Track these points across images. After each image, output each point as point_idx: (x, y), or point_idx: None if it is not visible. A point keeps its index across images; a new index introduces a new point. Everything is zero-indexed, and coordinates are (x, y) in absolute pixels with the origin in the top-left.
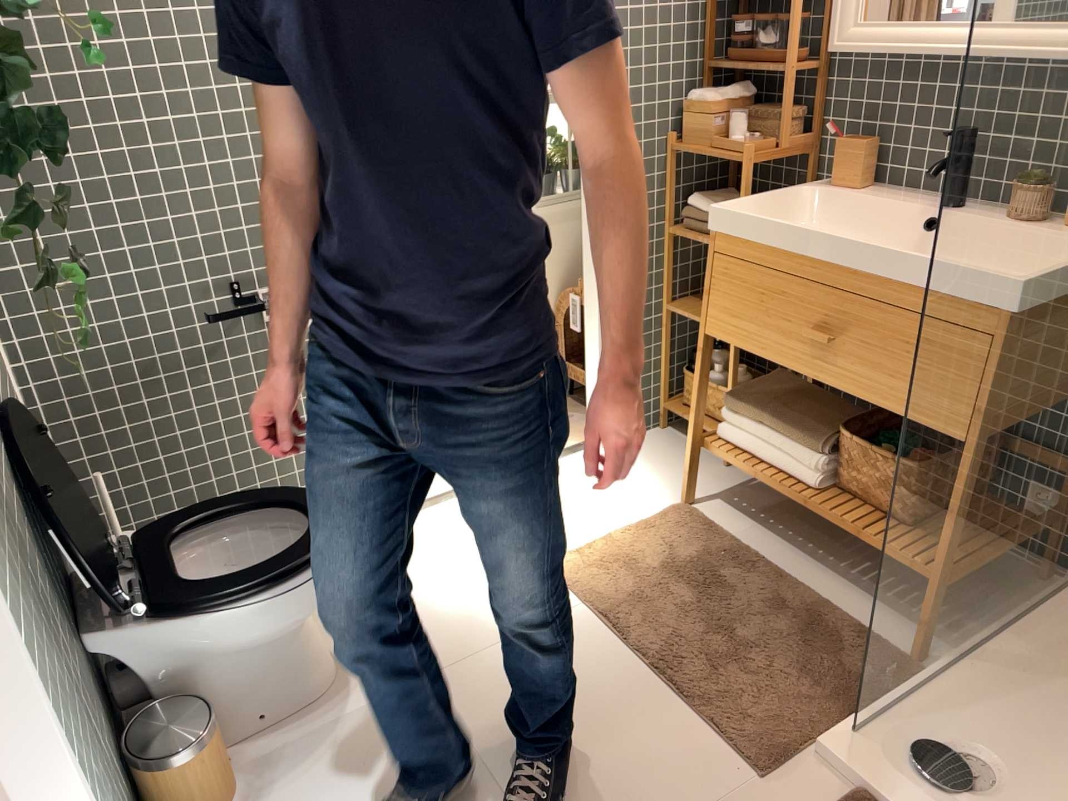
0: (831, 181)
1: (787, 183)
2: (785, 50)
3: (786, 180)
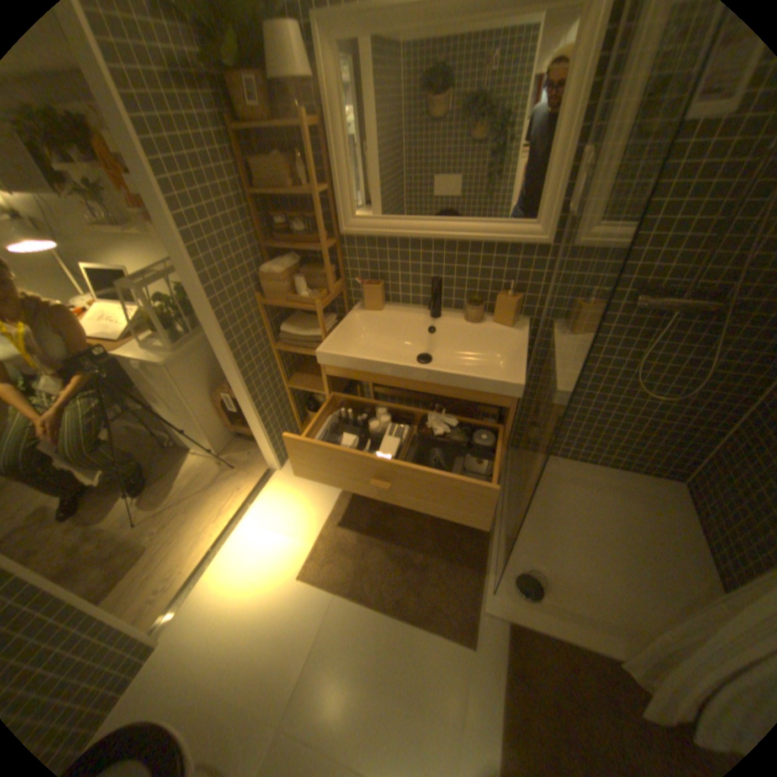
0: (361, 303)
1: (338, 309)
2: (314, 232)
3: (338, 308)
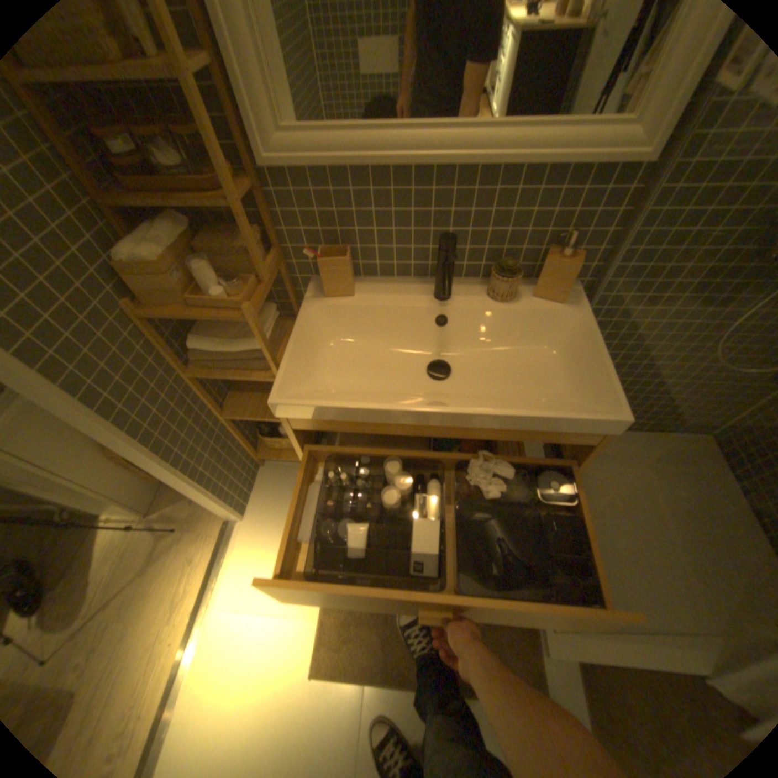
0: (315, 283)
1: (281, 301)
2: (204, 166)
3: (280, 299)
